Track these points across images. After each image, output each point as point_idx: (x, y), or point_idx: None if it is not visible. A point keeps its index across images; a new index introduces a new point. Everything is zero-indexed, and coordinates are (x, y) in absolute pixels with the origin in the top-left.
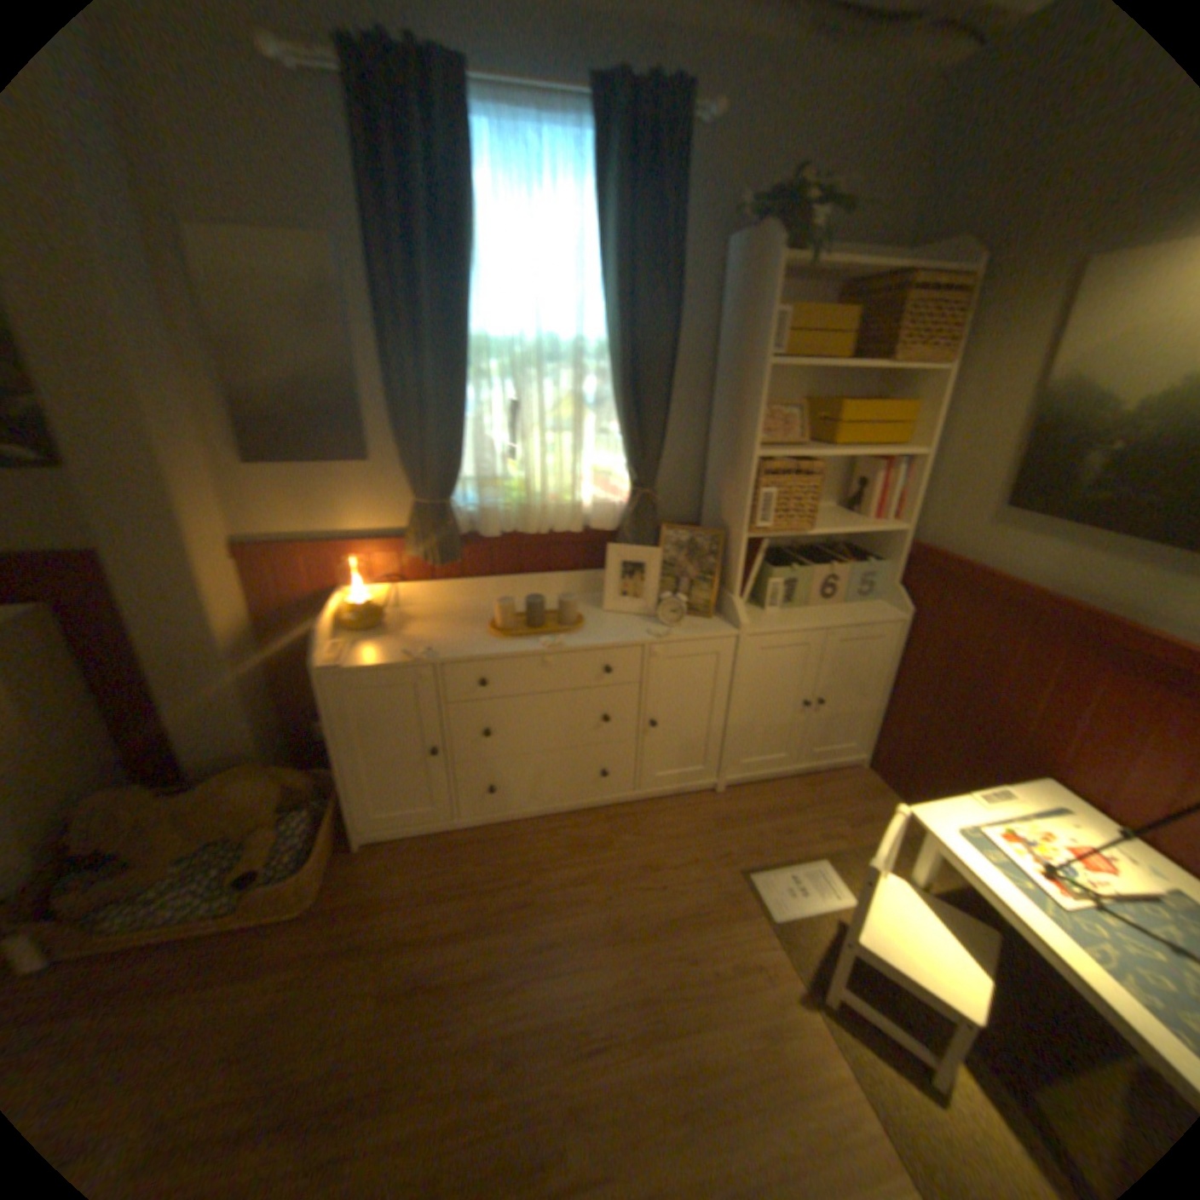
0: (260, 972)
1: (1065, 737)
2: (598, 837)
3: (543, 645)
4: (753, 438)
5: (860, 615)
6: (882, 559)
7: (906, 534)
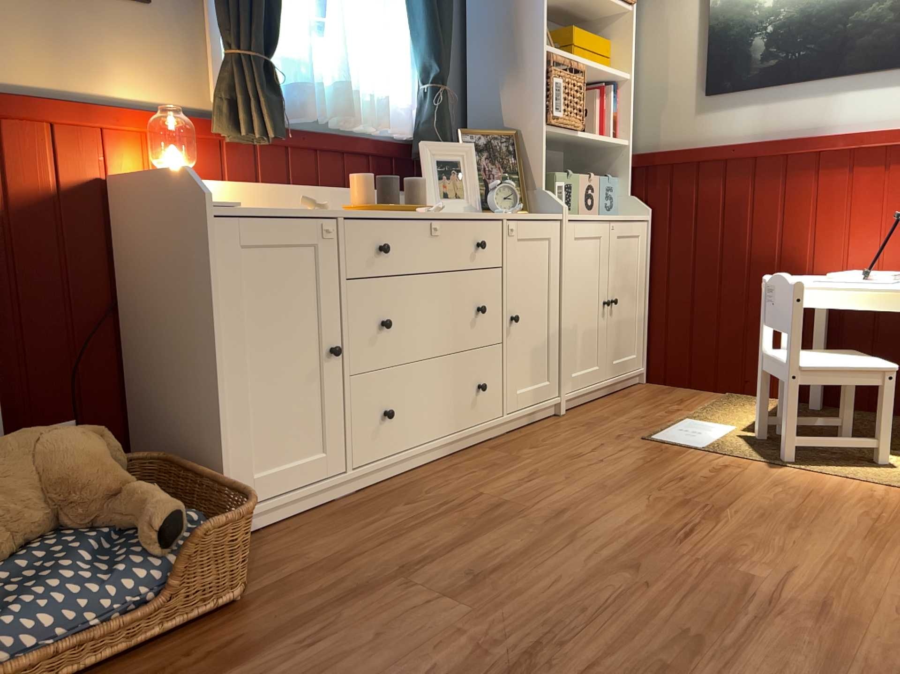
0: (252, 651)
1: (800, 240)
2: (503, 458)
3: (427, 211)
4: (540, 34)
5: (621, 216)
6: (611, 179)
7: (628, 150)
